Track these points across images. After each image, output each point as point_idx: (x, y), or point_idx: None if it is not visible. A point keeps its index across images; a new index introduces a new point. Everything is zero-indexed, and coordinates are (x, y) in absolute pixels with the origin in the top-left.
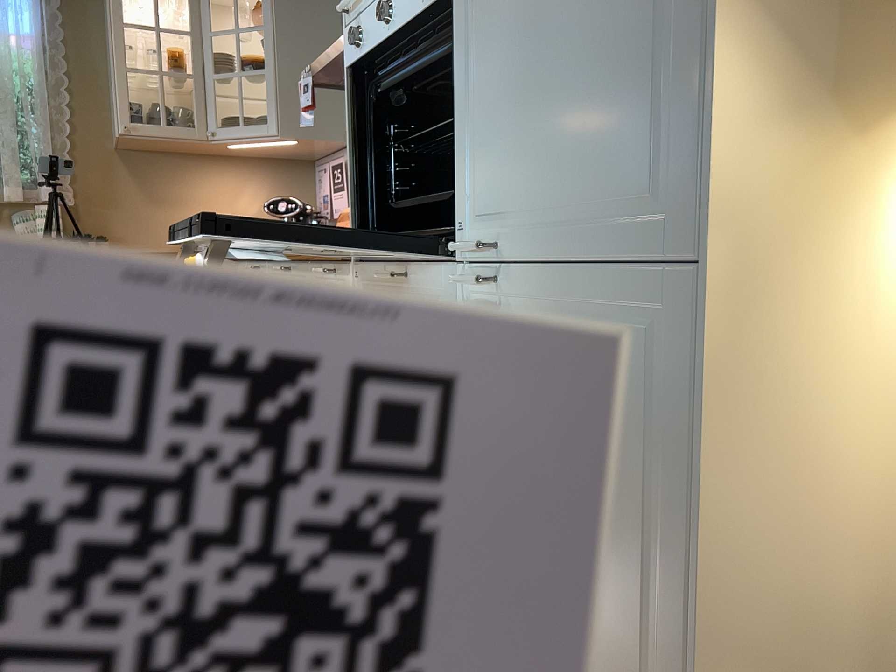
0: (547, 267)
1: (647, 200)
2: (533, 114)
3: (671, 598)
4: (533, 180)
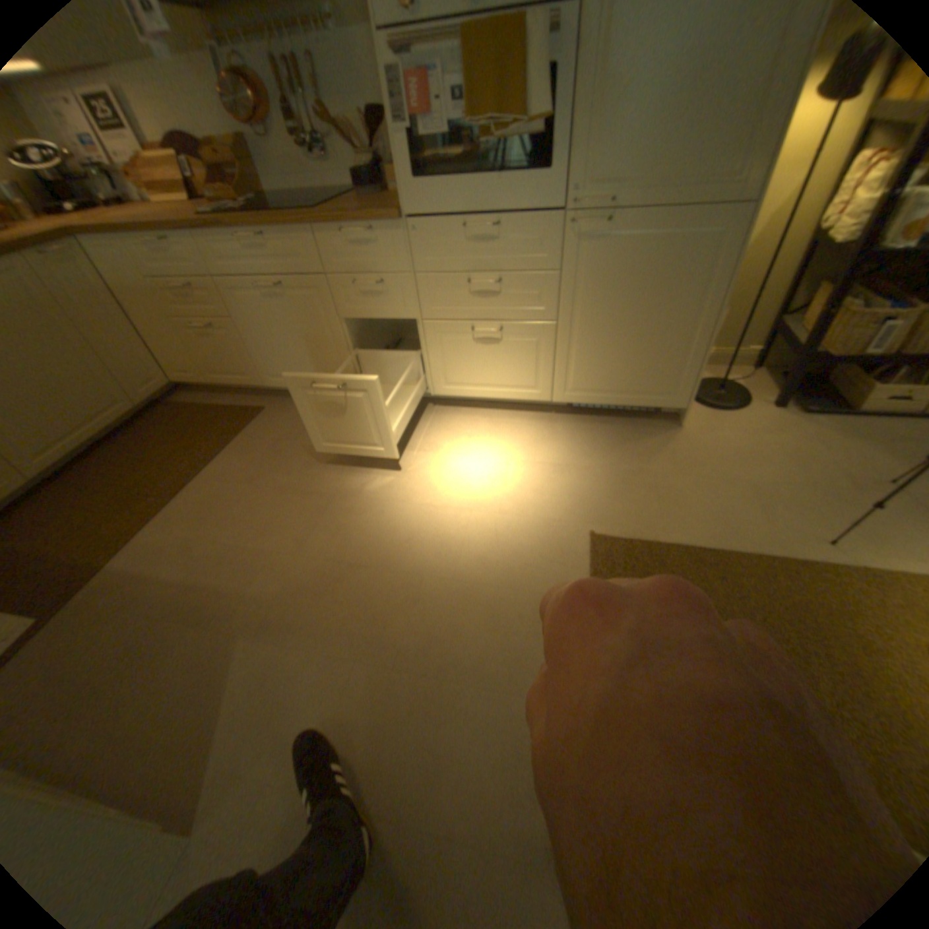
0: (643, 206)
1: (726, 170)
2: (653, 115)
3: (696, 326)
4: (646, 156)
